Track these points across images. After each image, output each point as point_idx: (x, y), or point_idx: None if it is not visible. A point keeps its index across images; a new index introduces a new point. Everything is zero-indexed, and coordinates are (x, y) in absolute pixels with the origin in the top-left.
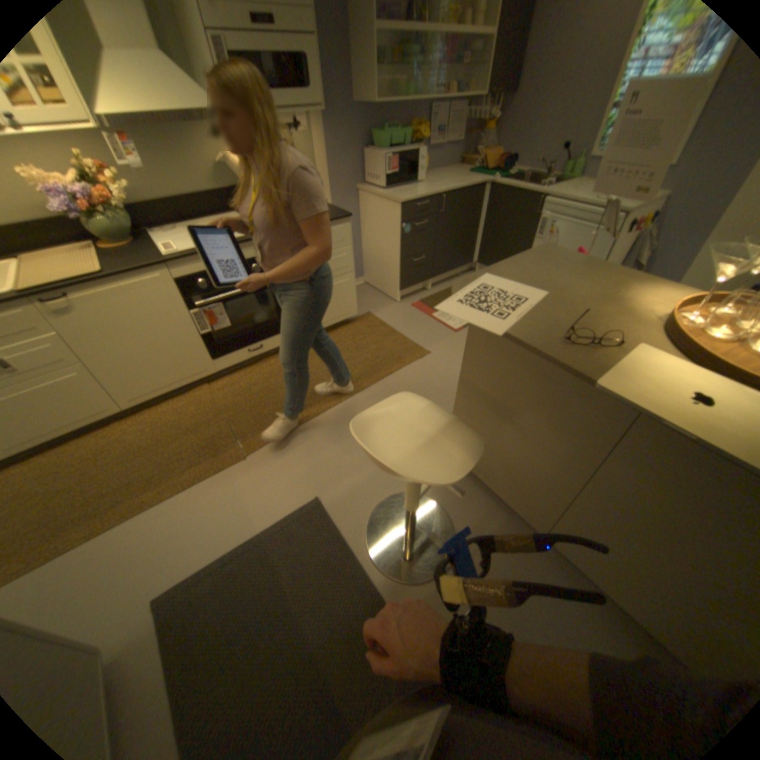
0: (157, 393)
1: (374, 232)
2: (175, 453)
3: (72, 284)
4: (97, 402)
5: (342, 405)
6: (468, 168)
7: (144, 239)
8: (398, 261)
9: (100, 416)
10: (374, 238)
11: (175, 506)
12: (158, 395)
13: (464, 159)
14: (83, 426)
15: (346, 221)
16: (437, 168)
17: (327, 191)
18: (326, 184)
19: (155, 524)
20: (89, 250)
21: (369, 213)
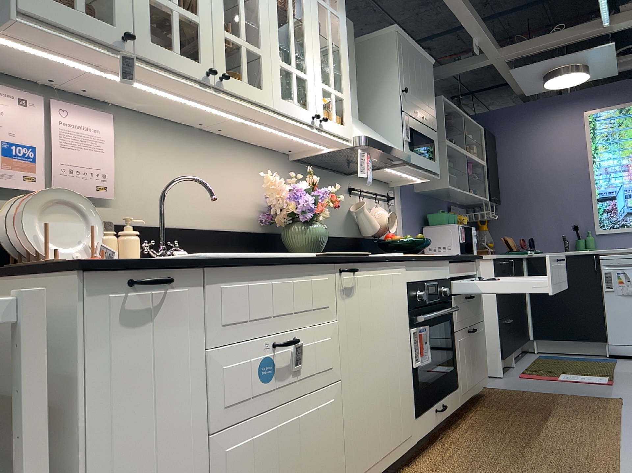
0: (376, 469)
1: None
2: None
3: (362, 258)
4: (334, 470)
5: (627, 448)
6: None
7: None
8: (496, 321)
9: None
10: None
11: None
12: None
13: None
14: None
15: (479, 262)
16: None
17: None
18: None
19: None
20: None
21: None
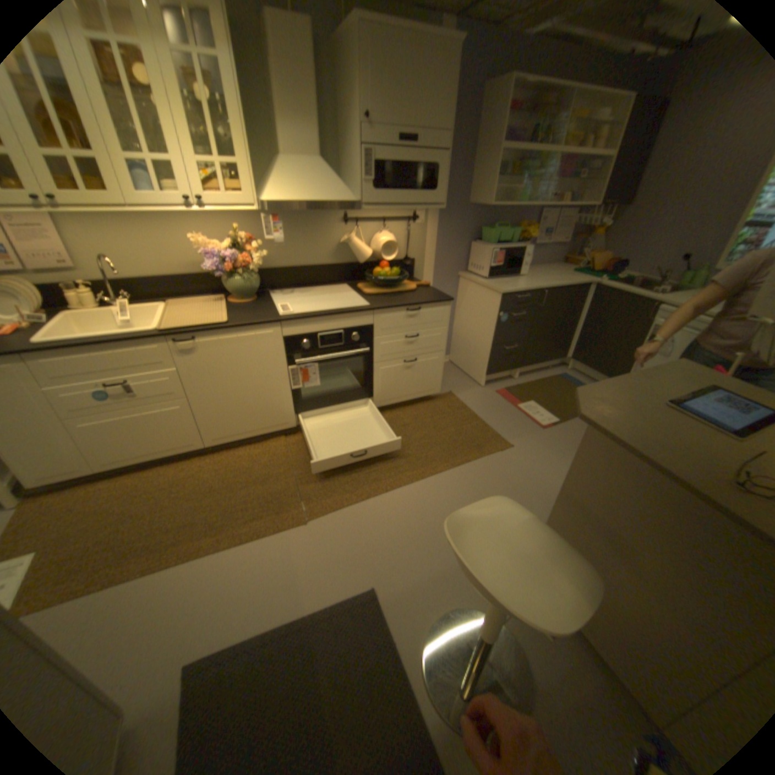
0: (238, 437)
1: (468, 316)
2: (241, 502)
3: (201, 331)
4: (187, 436)
5: (413, 487)
6: (571, 267)
7: (265, 299)
8: (490, 346)
9: (186, 449)
10: (467, 322)
11: (229, 560)
12: (239, 440)
13: (567, 258)
14: (168, 456)
15: (446, 304)
16: (539, 265)
17: (429, 275)
18: (430, 269)
19: (206, 576)
20: (220, 303)
21: (466, 298)
